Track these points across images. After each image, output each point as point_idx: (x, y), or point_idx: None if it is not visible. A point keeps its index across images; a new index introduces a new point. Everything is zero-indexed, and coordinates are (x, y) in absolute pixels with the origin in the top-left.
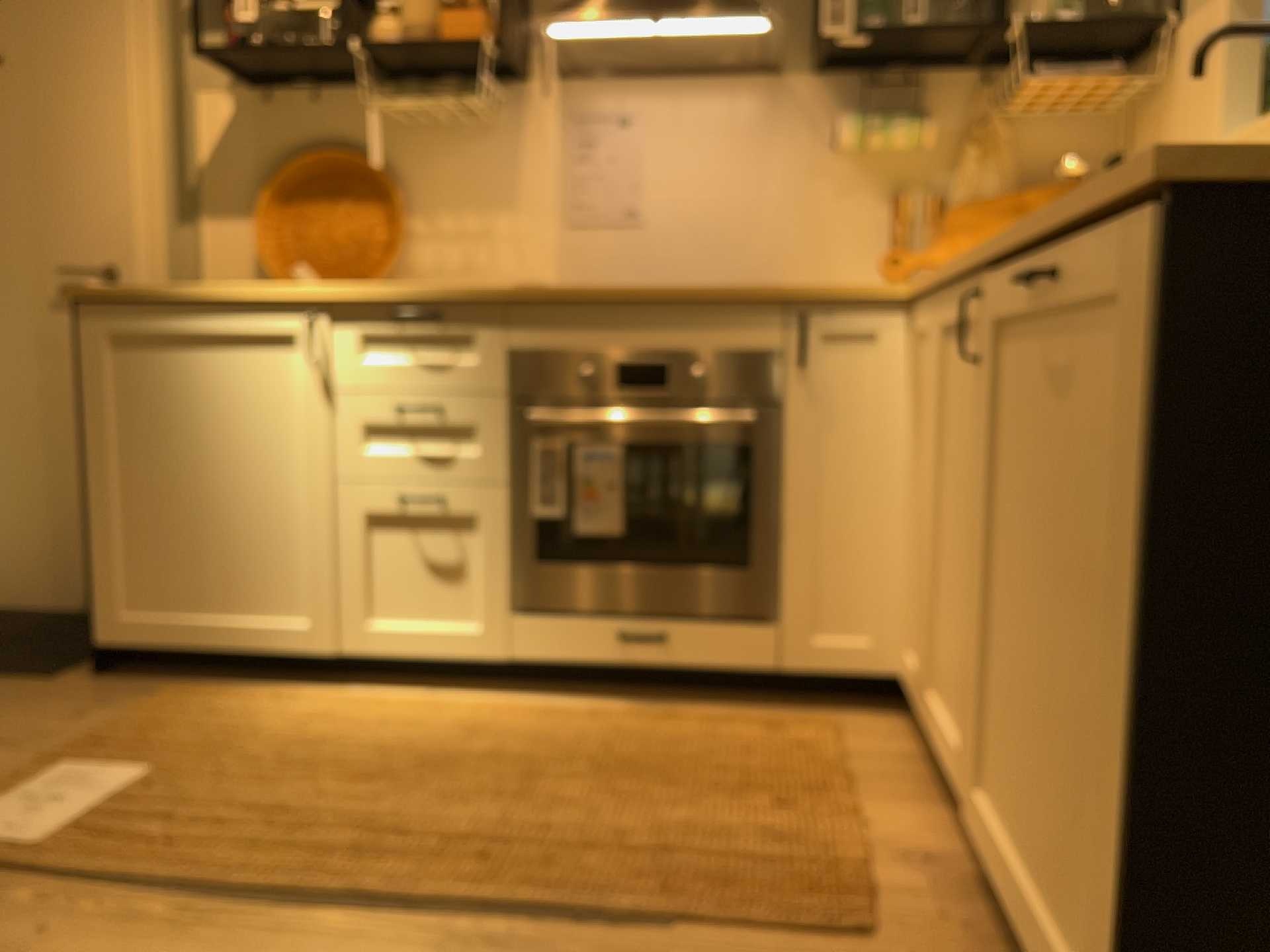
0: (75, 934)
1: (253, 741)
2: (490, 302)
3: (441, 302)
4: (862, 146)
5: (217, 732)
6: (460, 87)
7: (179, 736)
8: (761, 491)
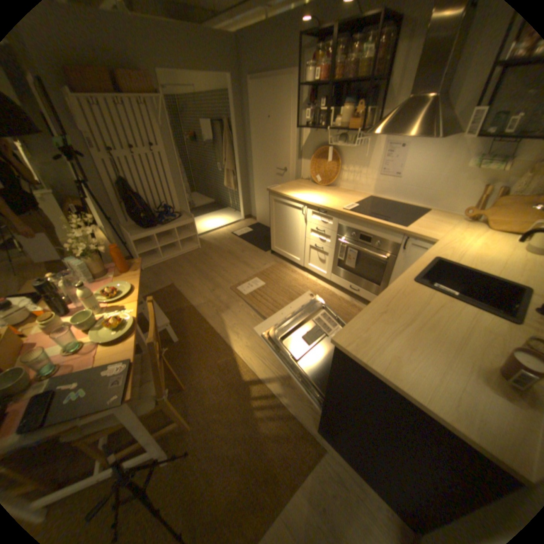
0: (244, 311)
1: (282, 281)
2: (335, 212)
3: (326, 209)
4: (478, 168)
5: (279, 276)
6: (361, 130)
7: (274, 275)
8: (385, 271)
